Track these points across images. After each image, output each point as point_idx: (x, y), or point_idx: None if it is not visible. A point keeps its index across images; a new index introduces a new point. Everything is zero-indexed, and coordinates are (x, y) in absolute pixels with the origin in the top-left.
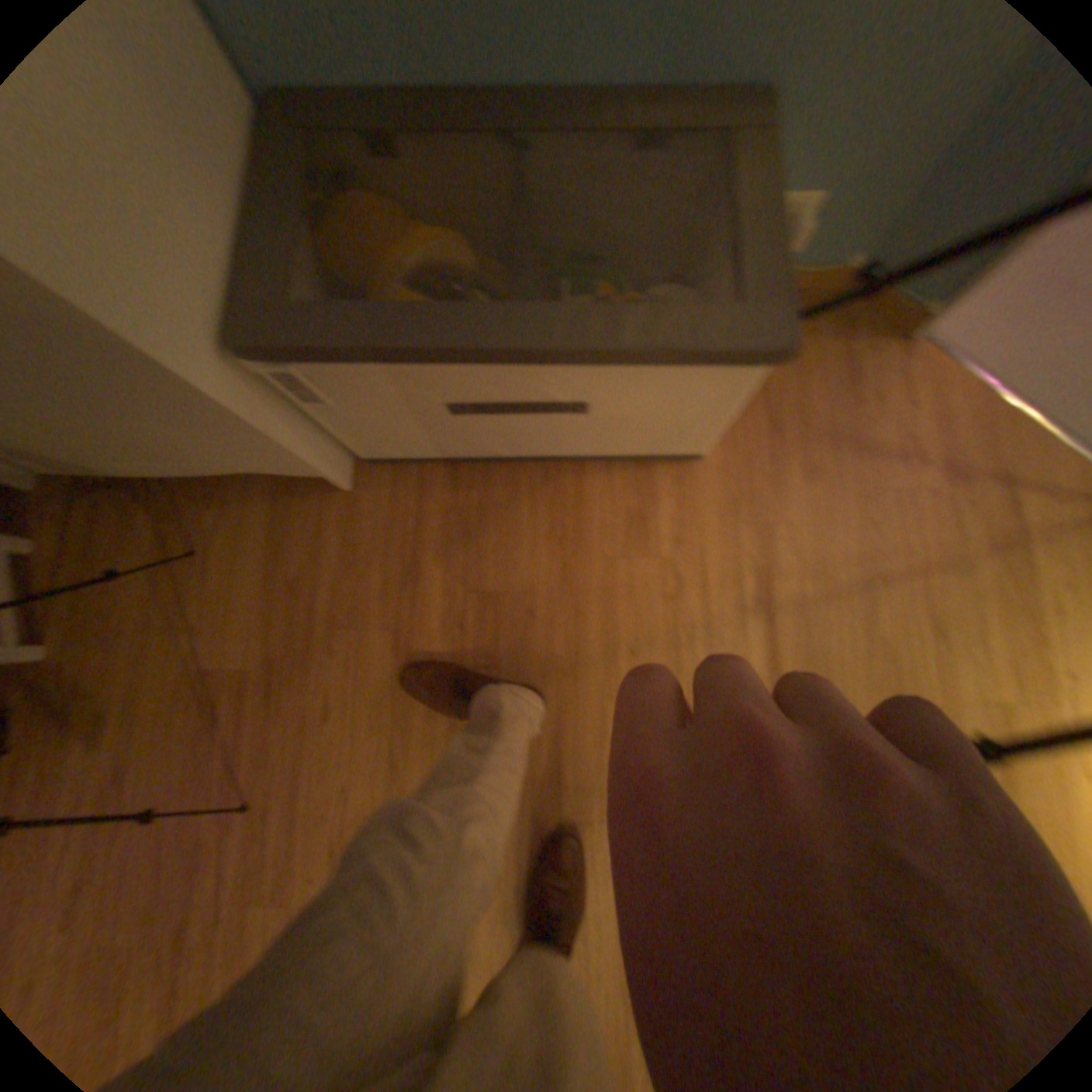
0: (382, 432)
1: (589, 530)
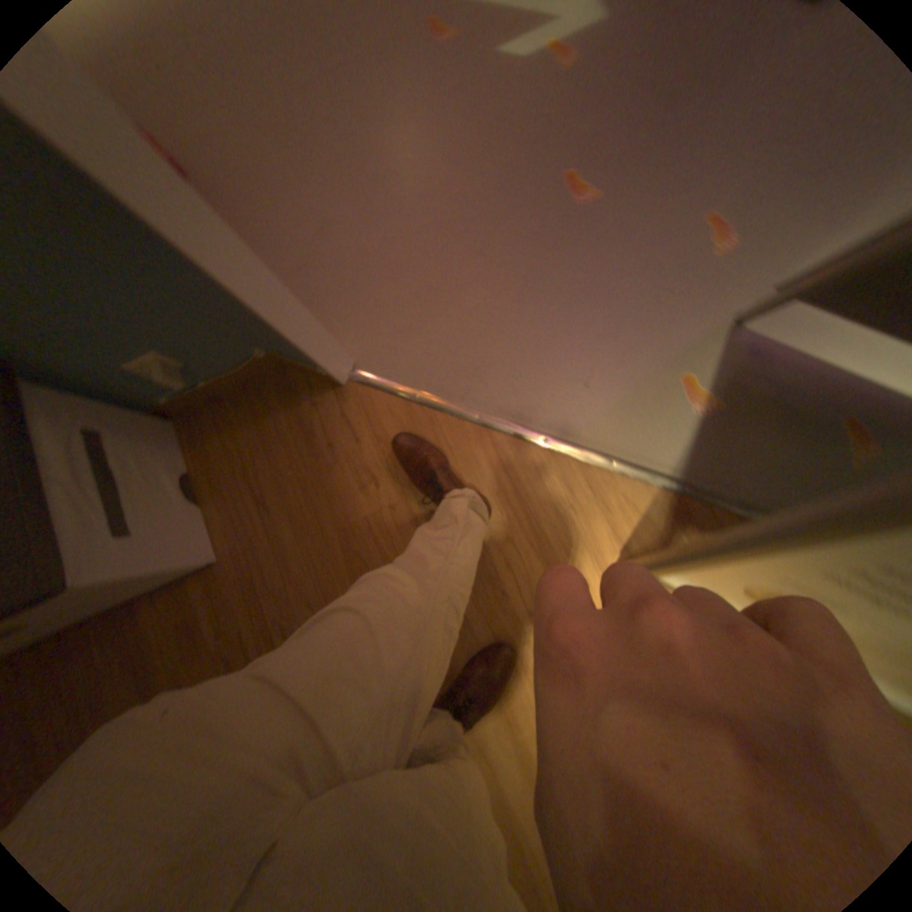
0: None
1: (152, 661)
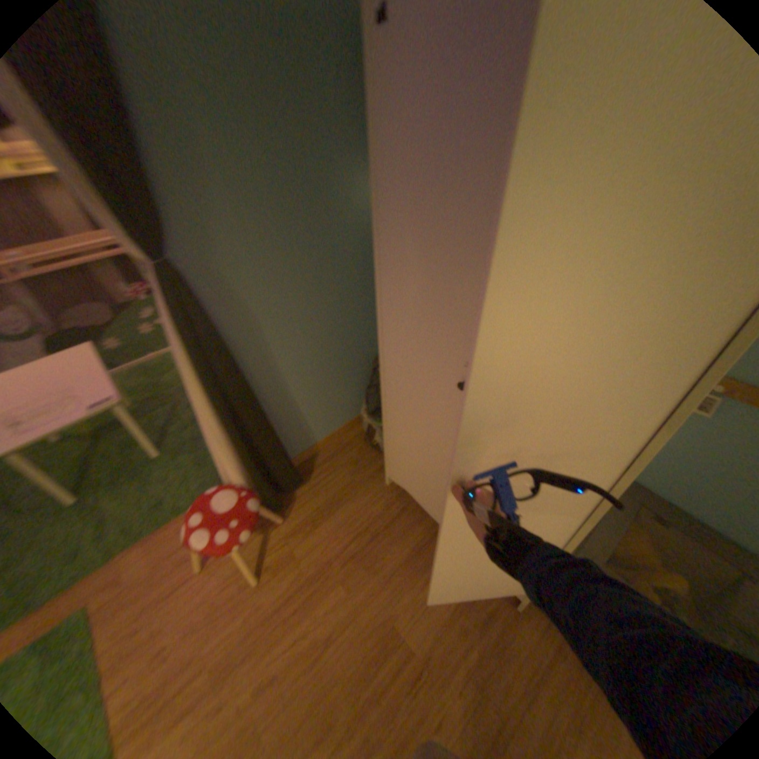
0: None
1: None
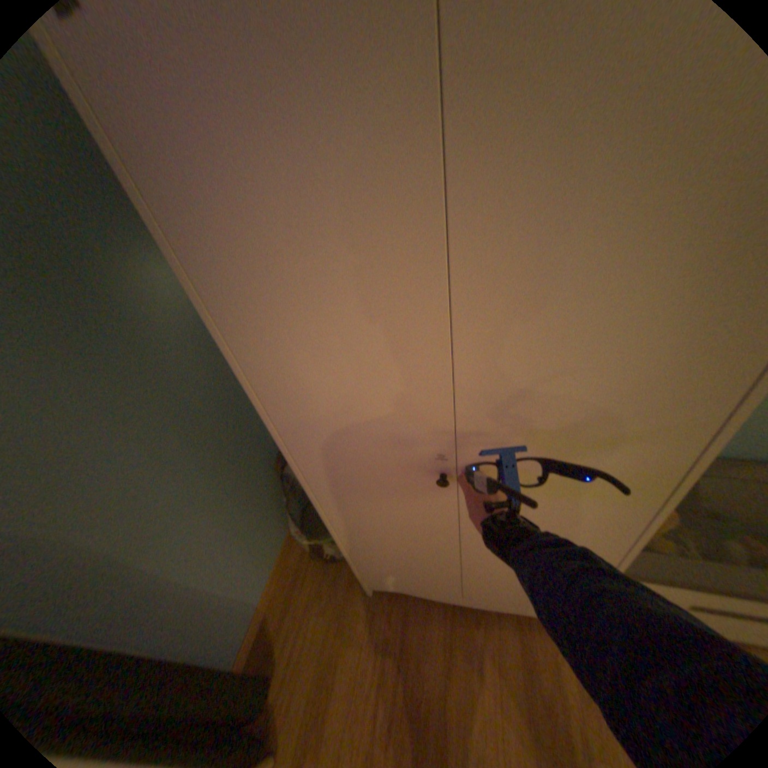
0: None
1: None
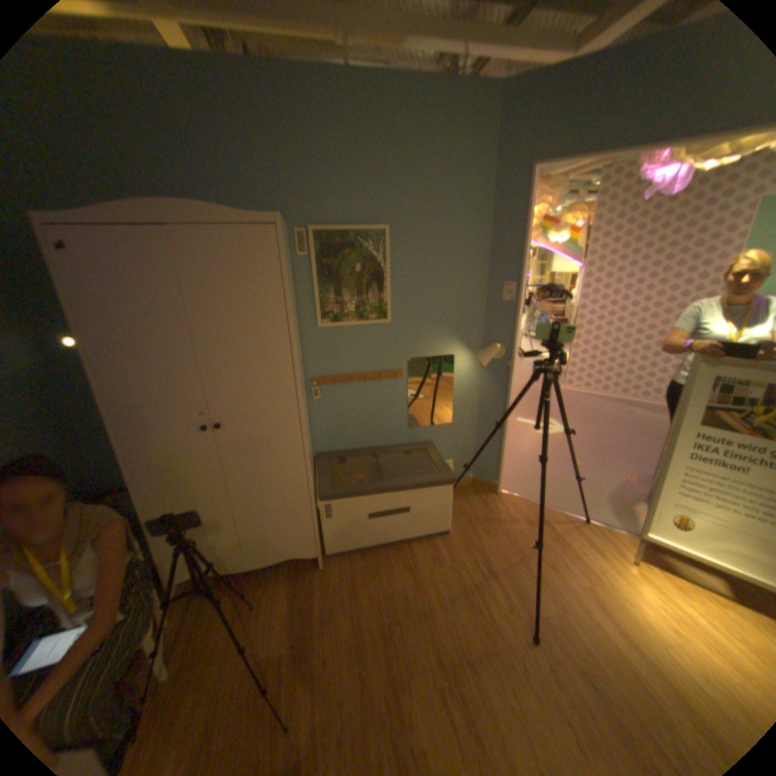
0: (342, 536)
1: (419, 566)
